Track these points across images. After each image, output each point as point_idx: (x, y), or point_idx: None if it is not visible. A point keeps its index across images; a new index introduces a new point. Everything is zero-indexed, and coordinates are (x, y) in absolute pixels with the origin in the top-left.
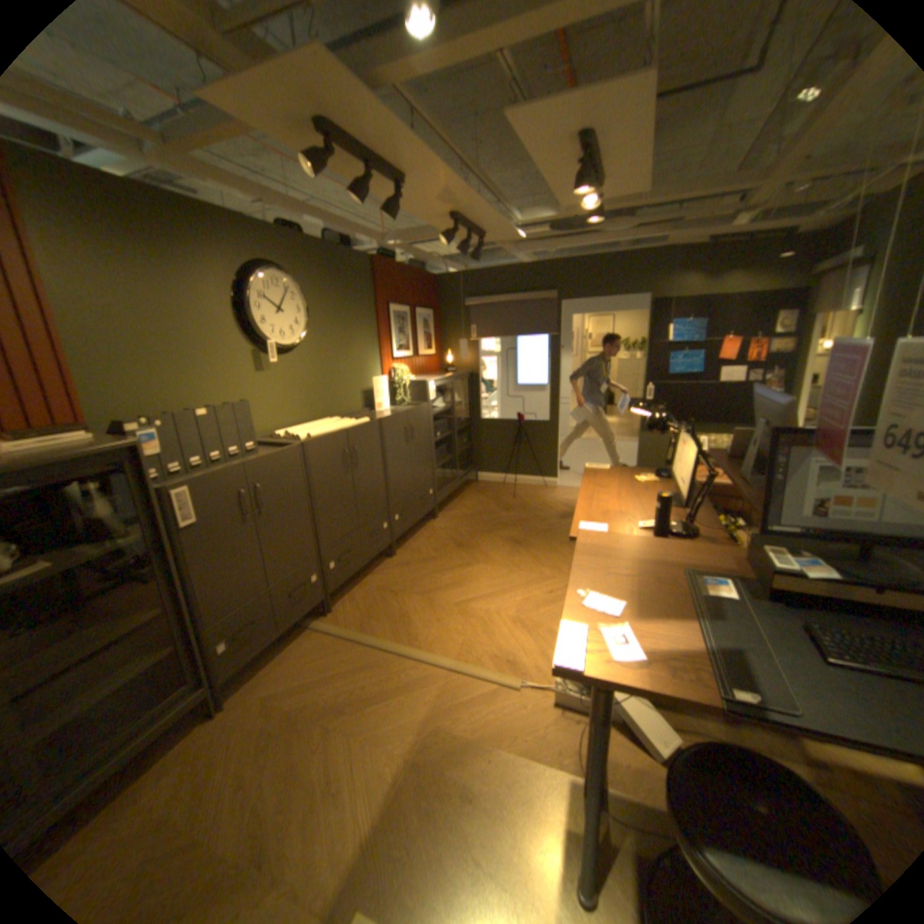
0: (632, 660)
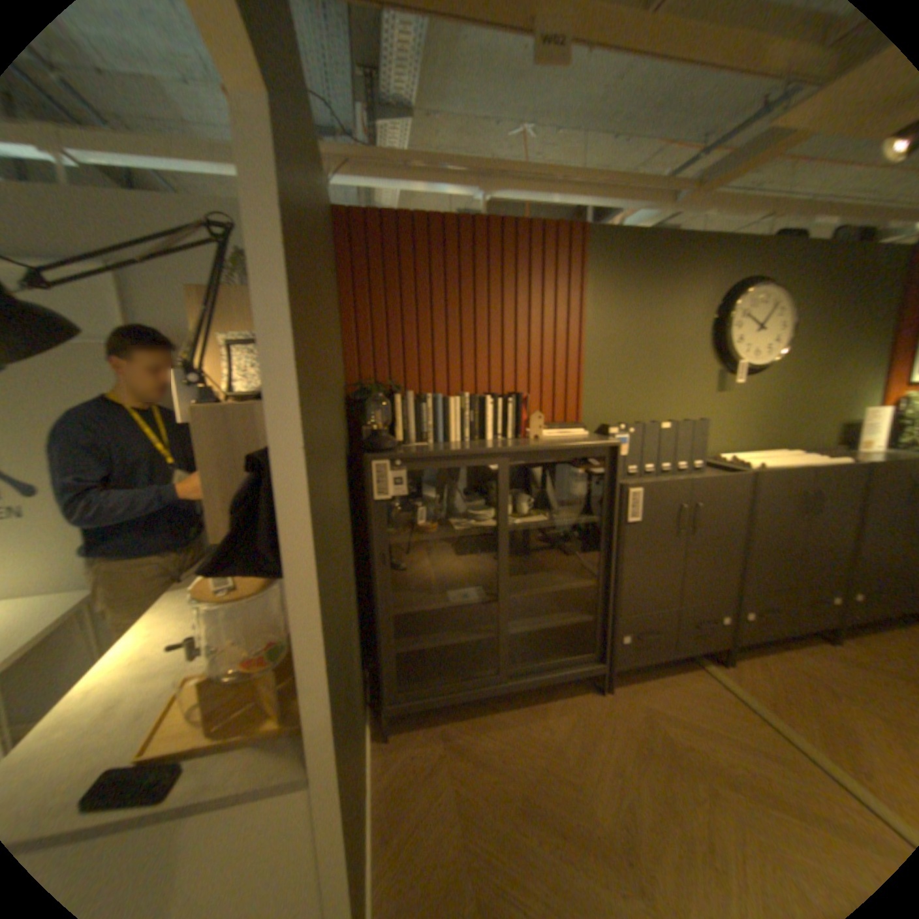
0: None
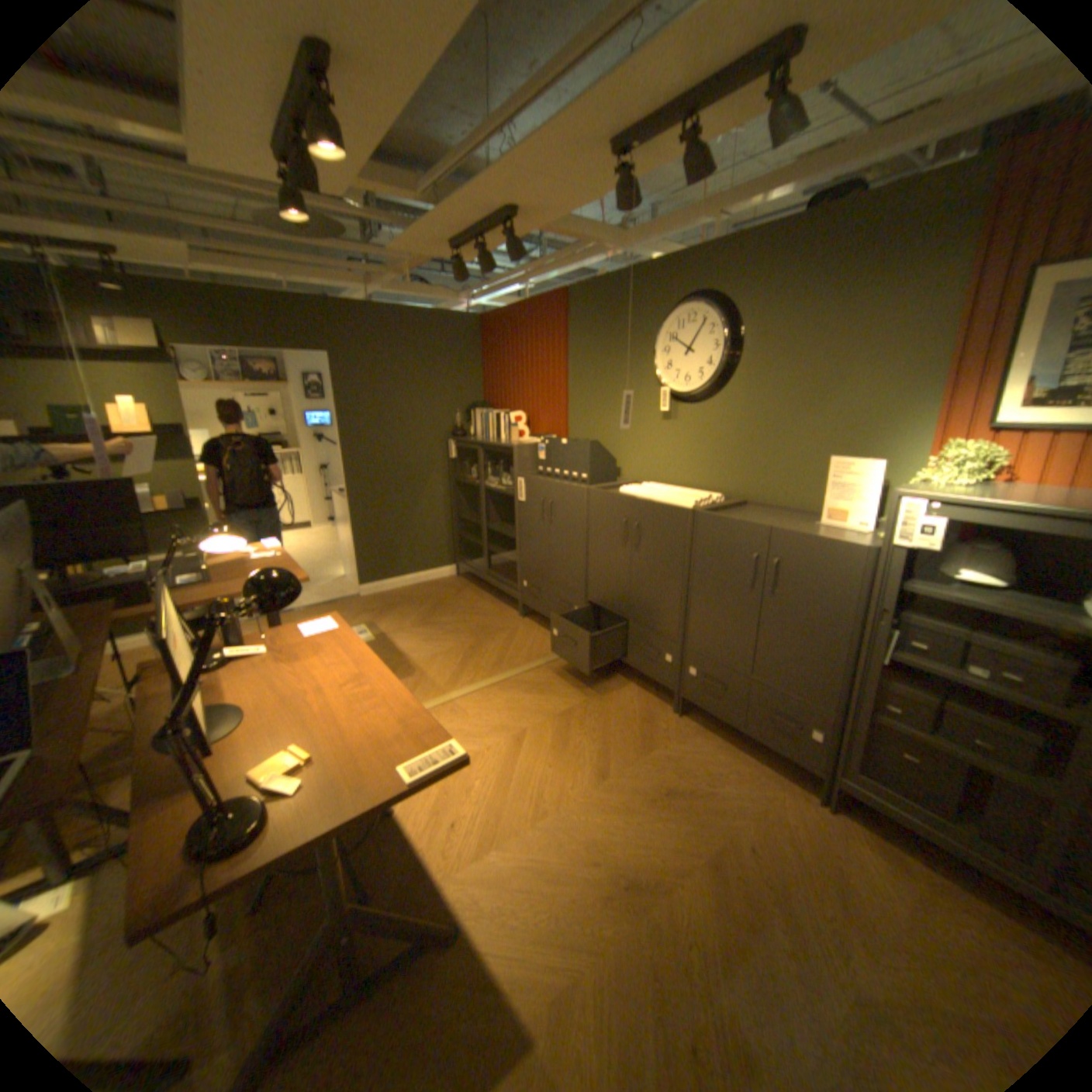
0: (243, 549)
